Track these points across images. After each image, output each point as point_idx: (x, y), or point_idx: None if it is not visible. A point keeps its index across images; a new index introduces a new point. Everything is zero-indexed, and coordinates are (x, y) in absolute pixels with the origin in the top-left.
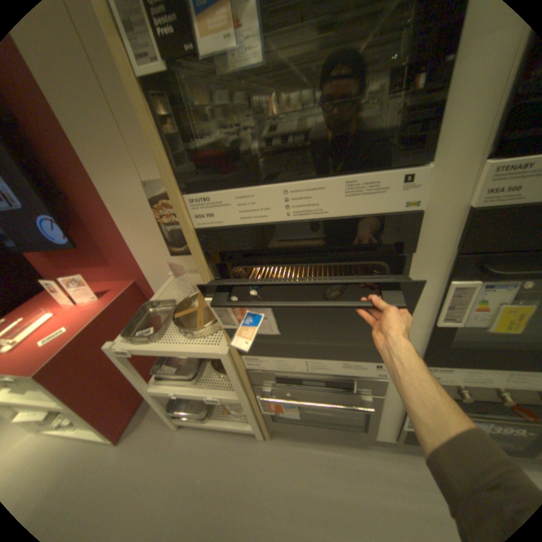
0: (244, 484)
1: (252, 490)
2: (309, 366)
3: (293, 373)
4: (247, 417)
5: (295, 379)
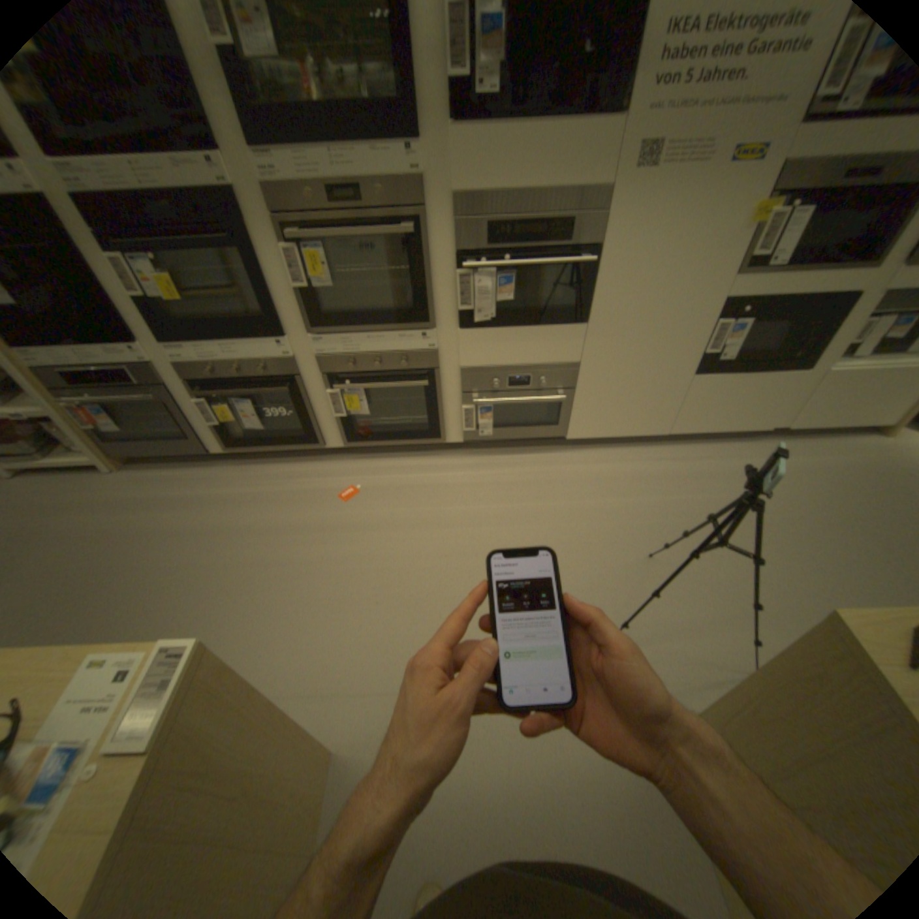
0: (77, 502)
1: (83, 504)
2: (80, 358)
3: (74, 369)
4: (69, 437)
5: (80, 377)
